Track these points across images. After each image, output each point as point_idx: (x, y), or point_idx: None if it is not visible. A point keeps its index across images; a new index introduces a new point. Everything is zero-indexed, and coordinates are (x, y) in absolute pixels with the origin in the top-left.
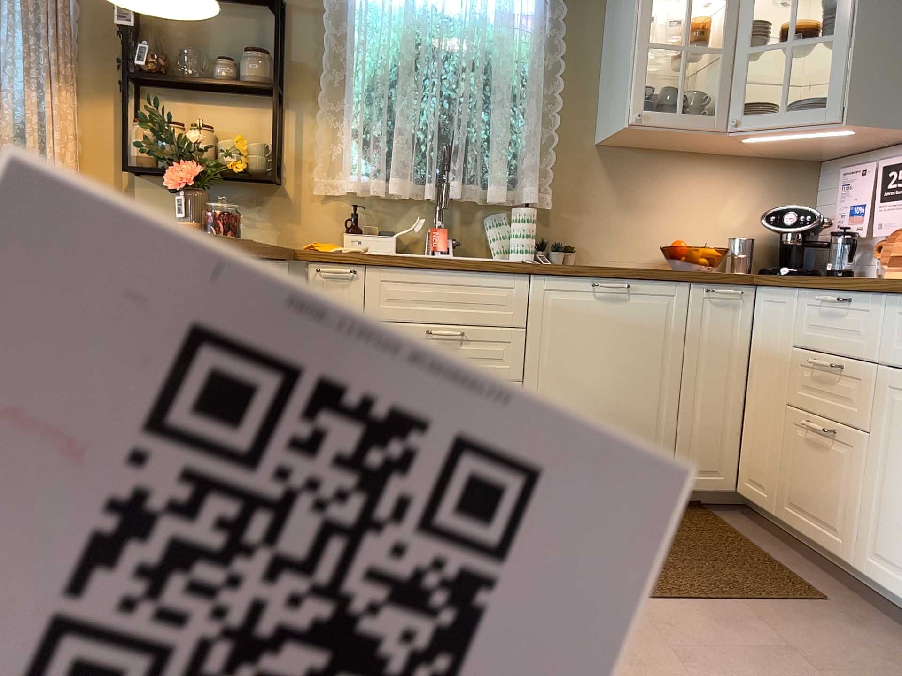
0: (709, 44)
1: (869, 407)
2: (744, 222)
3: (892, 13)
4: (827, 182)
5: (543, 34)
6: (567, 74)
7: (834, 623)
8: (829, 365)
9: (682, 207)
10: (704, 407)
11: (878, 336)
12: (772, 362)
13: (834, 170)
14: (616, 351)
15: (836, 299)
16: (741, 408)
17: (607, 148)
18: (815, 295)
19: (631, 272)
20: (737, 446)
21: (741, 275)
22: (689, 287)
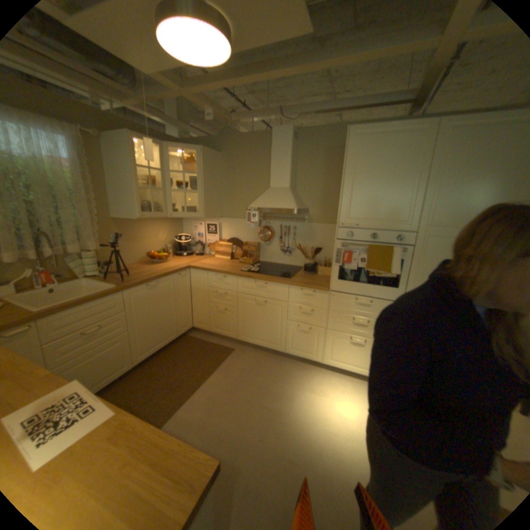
0: (150, 182)
1: (235, 302)
2: (165, 238)
3: (209, 186)
4: (185, 223)
5: (73, 170)
6: (89, 188)
7: (240, 355)
8: (222, 293)
9: (146, 237)
10: (182, 309)
11: (235, 286)
12: (200, 291)
13: (187, 219)
14: (156, 305)
15: (222, 277)
16: (190, 304)
17: (114, 219)
18: (213, 274)
19: (157, 278)
20: (191, 315)
21: (185, 267)
22: (173, 276)
